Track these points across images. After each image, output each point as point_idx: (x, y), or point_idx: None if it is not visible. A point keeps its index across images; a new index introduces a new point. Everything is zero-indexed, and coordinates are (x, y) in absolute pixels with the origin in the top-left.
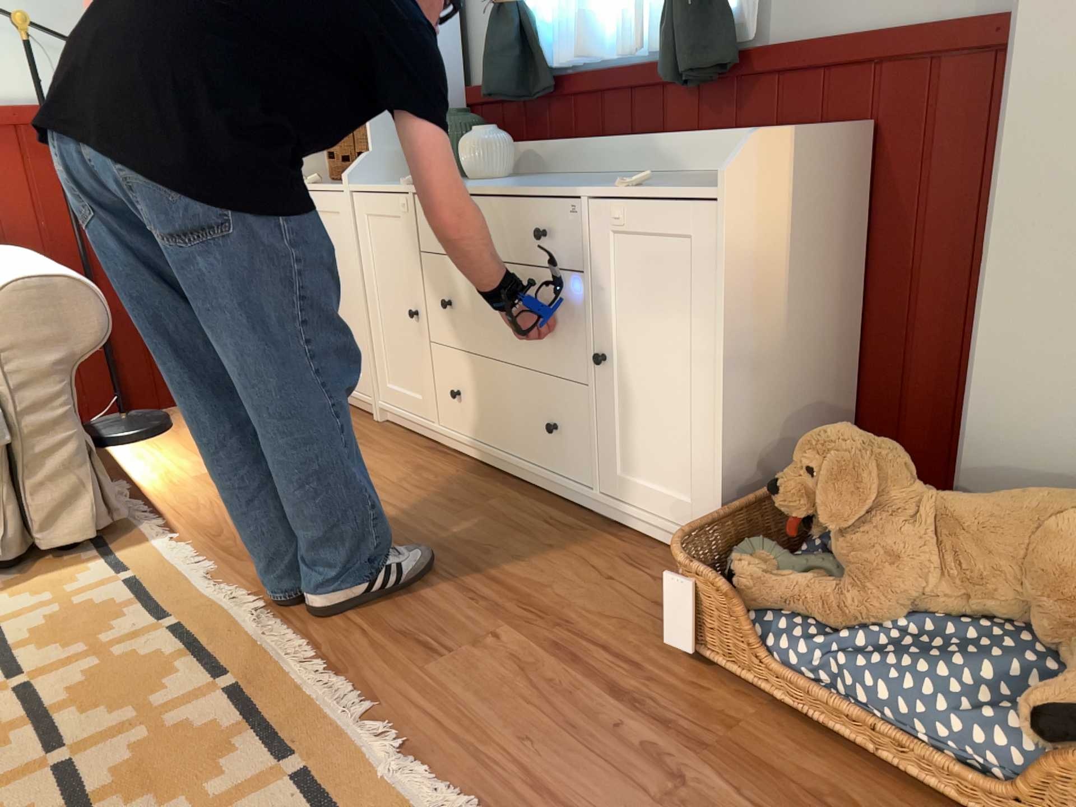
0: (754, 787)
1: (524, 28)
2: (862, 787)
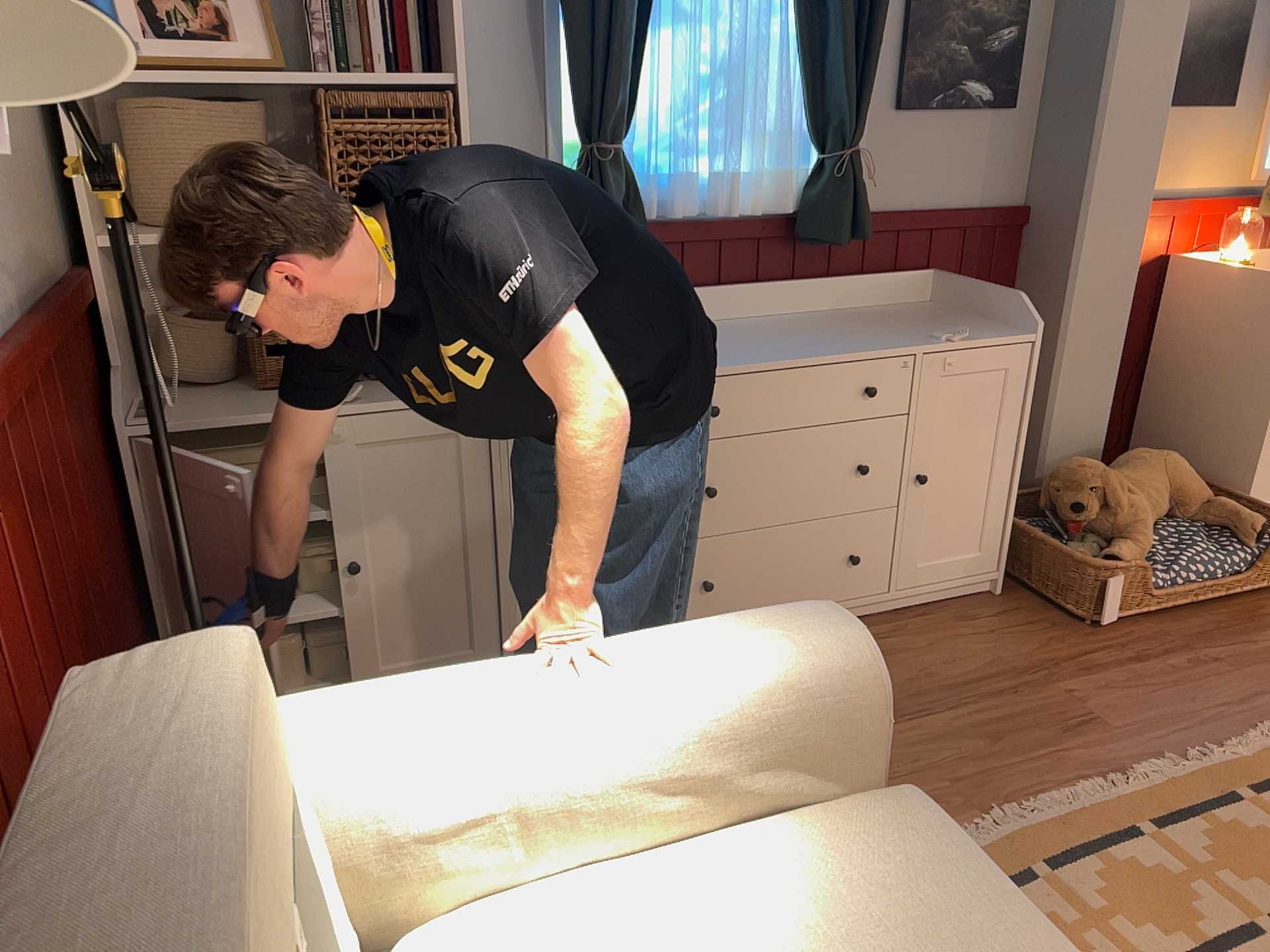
0: (1218, 641)
1: (629, 174)
2: (1210, 615)
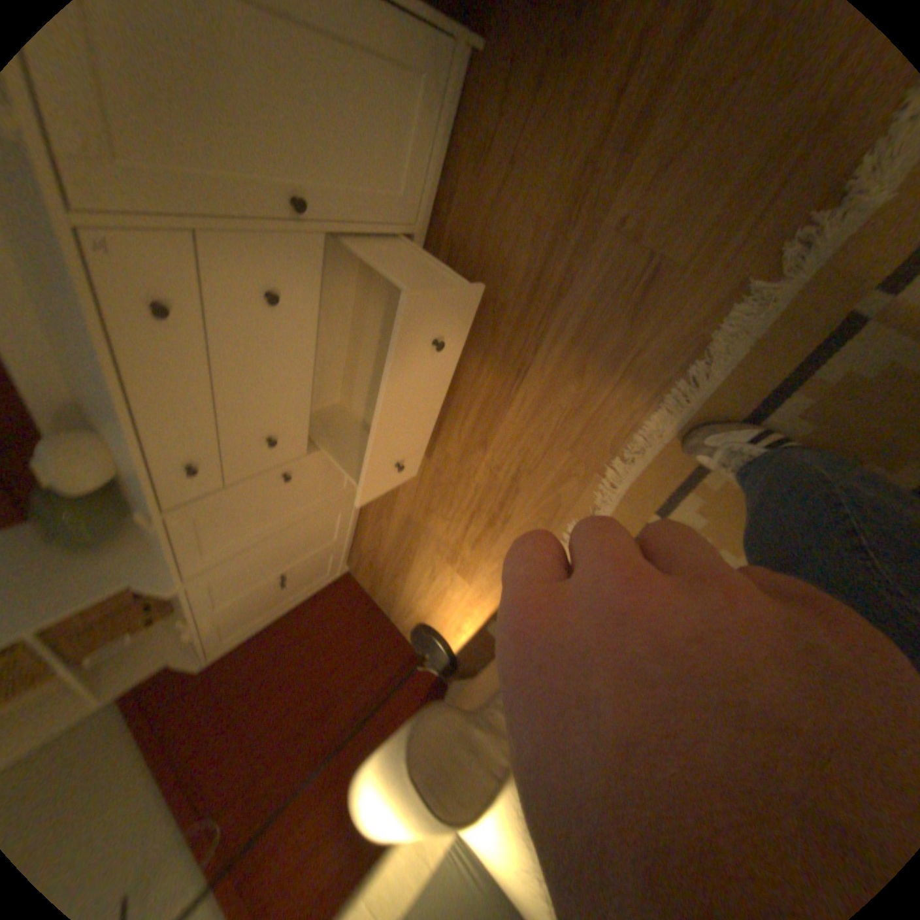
0: None
1: None
2: None
